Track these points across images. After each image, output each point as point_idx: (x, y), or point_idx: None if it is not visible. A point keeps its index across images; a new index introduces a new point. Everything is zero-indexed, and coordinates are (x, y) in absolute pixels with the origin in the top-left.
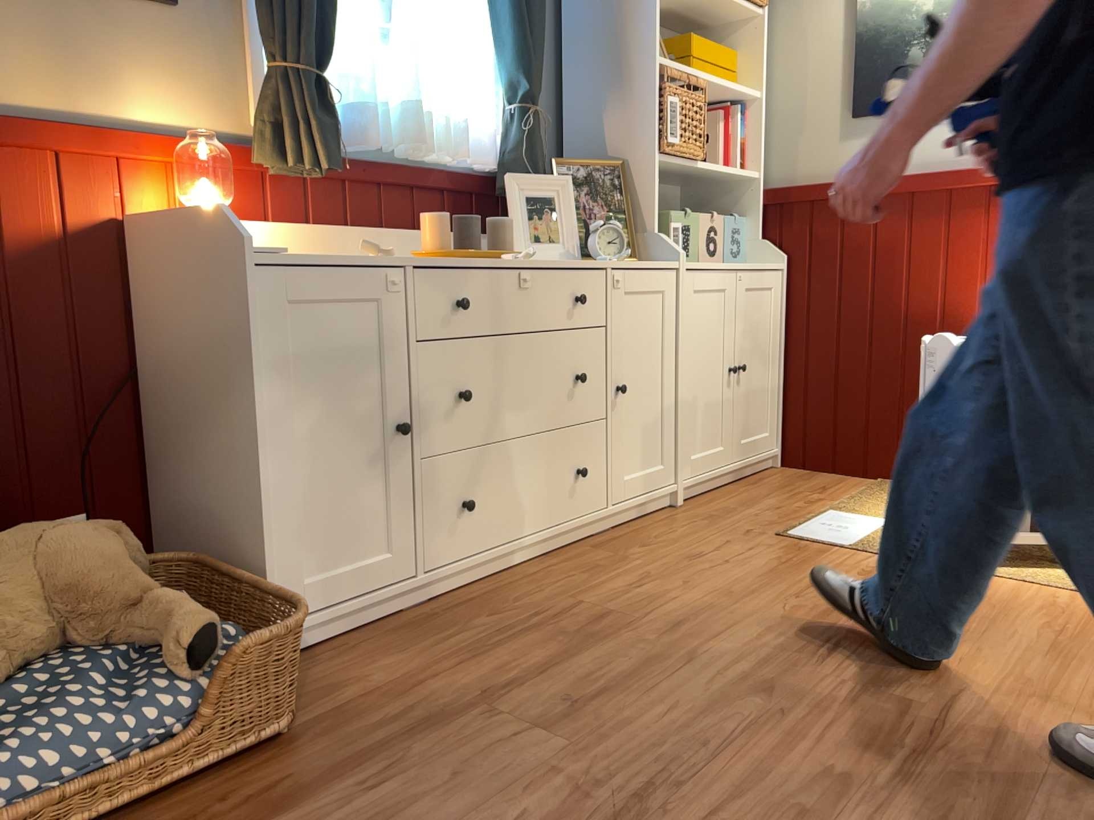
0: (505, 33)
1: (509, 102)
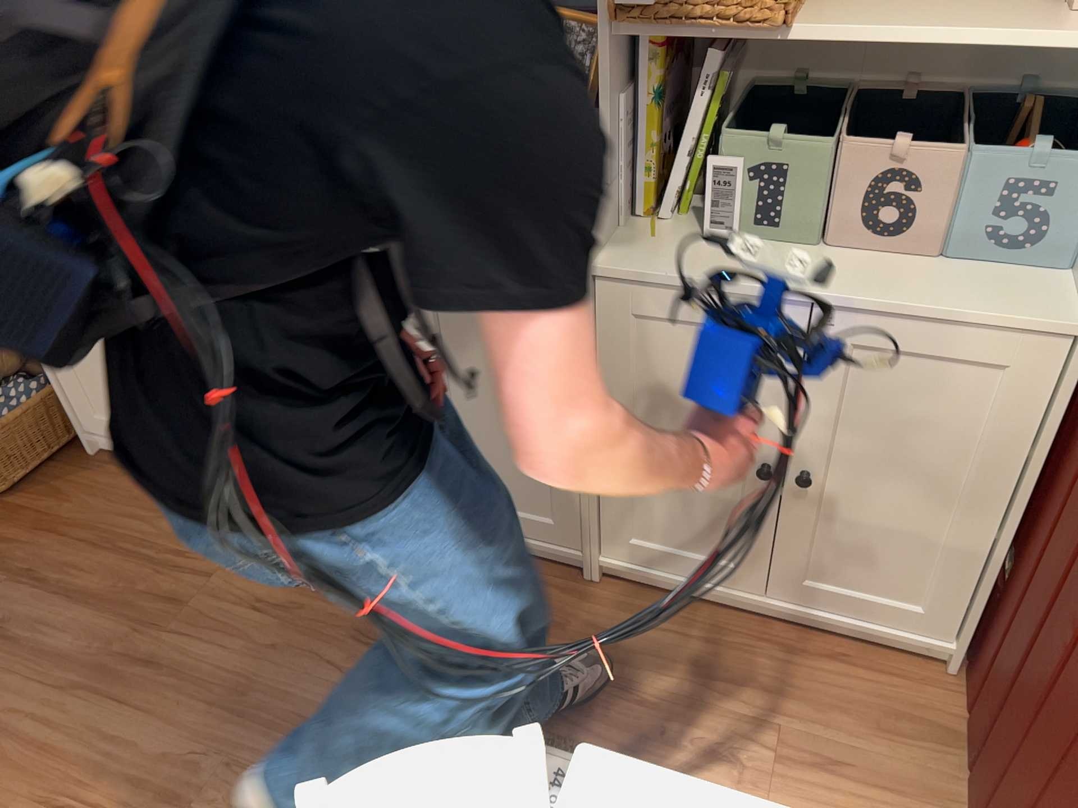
0: None
1: None
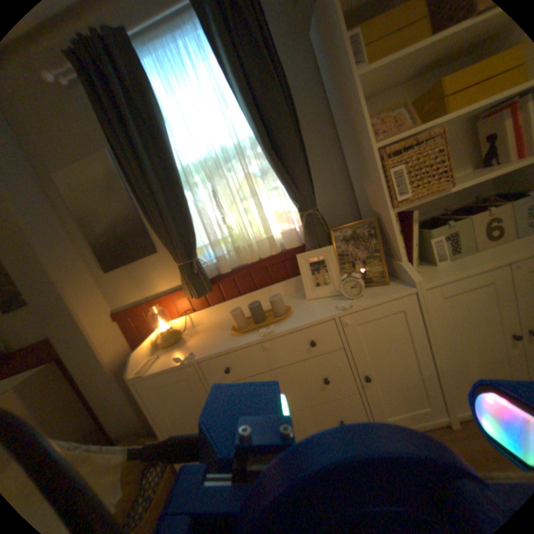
0: (281, 180)
1: (298, 209)
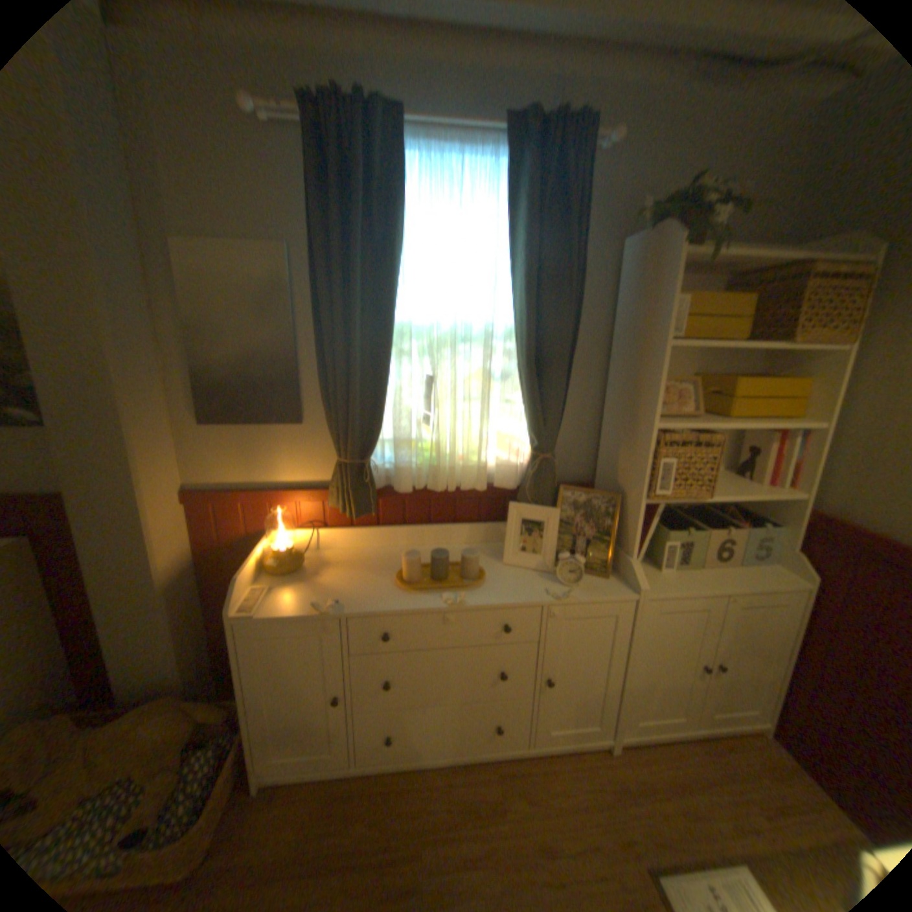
0: (526, 403)
1: (530, 444)
